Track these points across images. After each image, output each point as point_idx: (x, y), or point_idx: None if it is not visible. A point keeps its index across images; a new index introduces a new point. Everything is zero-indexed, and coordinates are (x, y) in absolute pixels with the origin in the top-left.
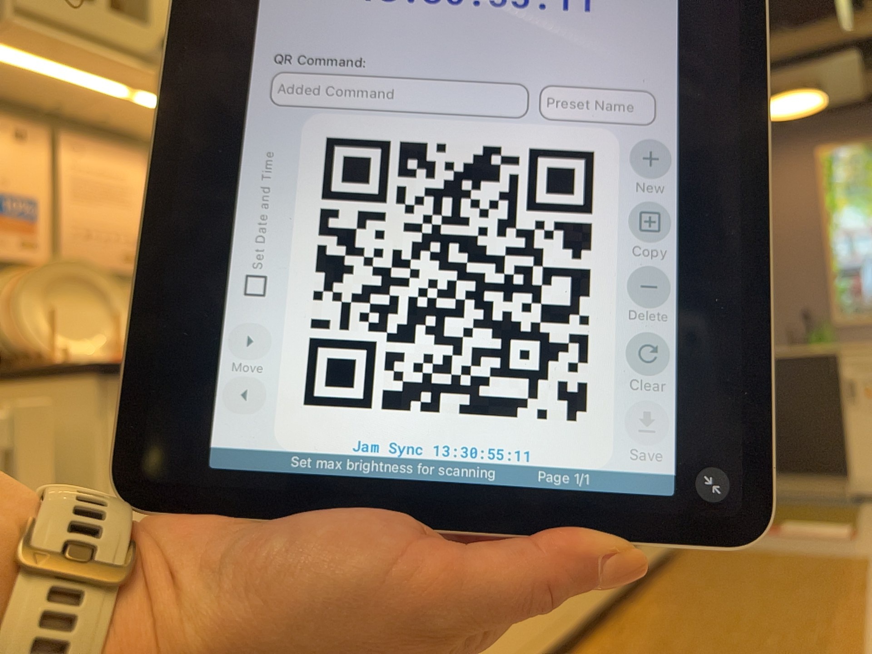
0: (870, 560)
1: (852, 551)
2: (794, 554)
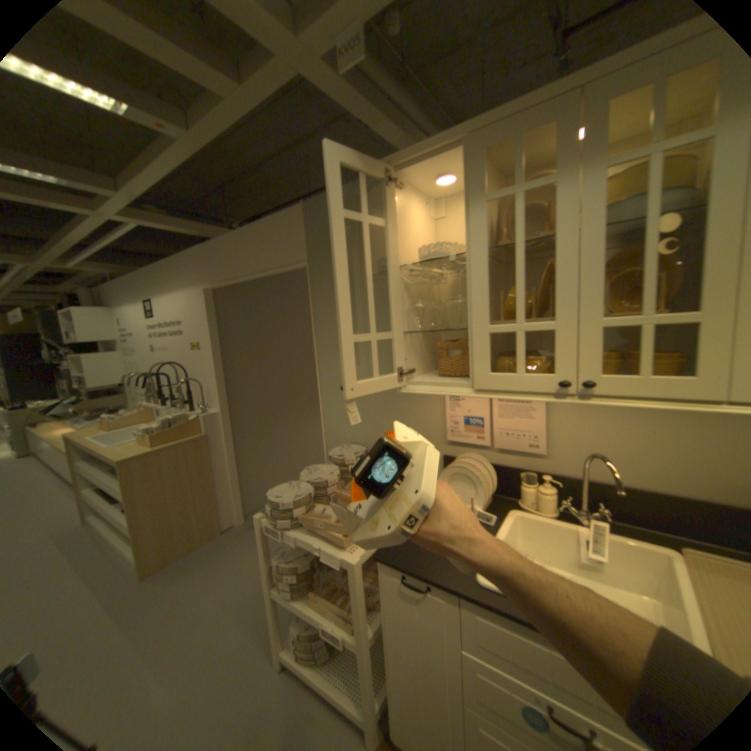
0: None
1: None
2: None
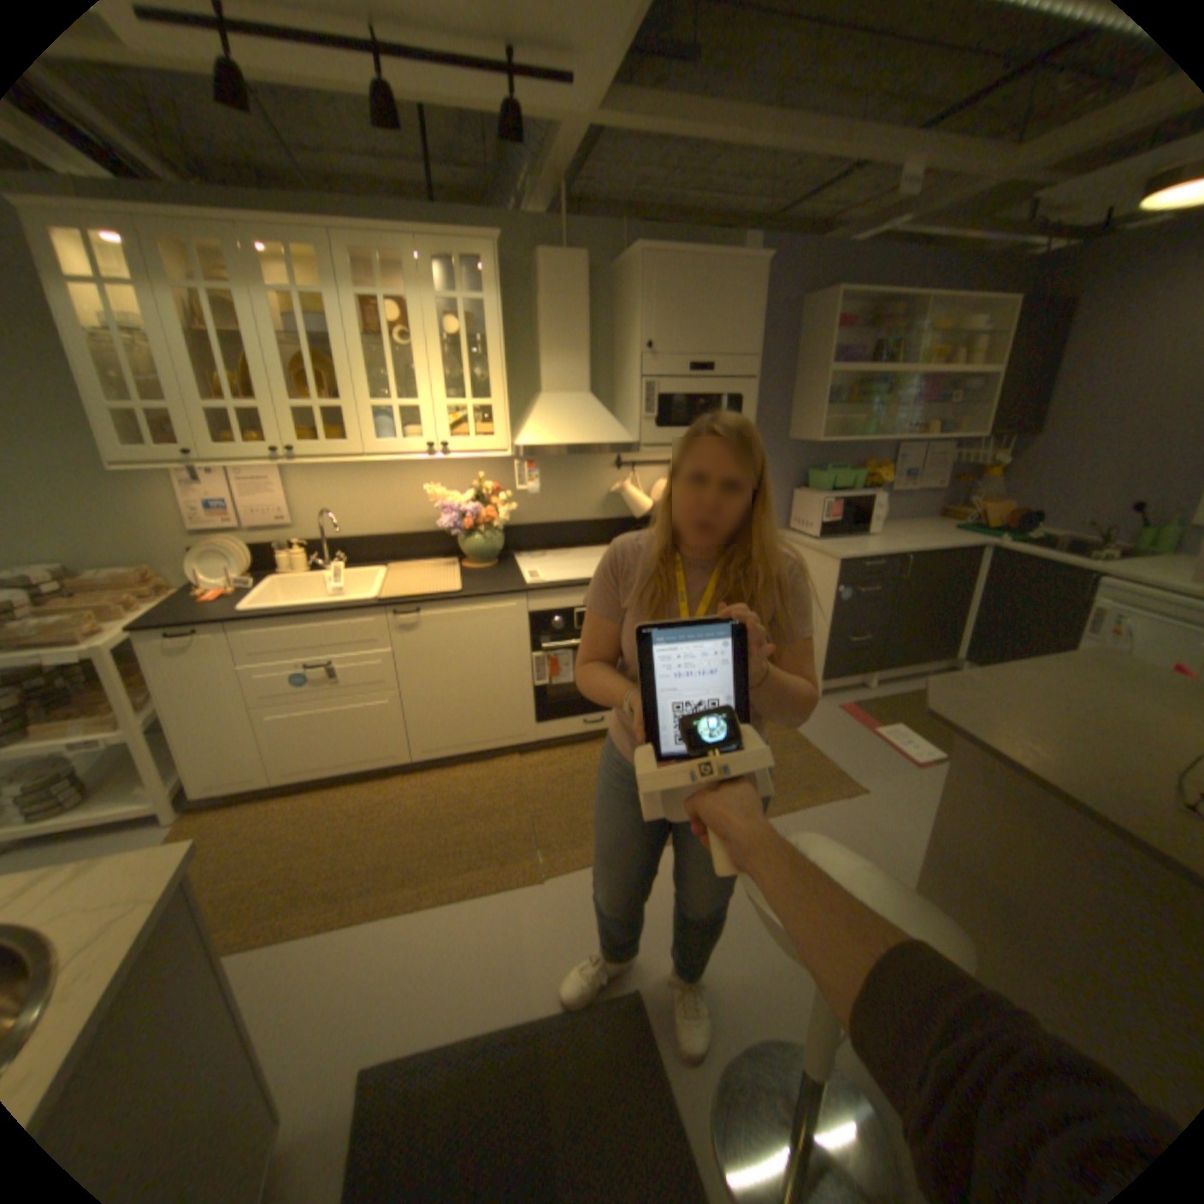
0: (866, 790)
1: (880, 775)
2: (826, 753)
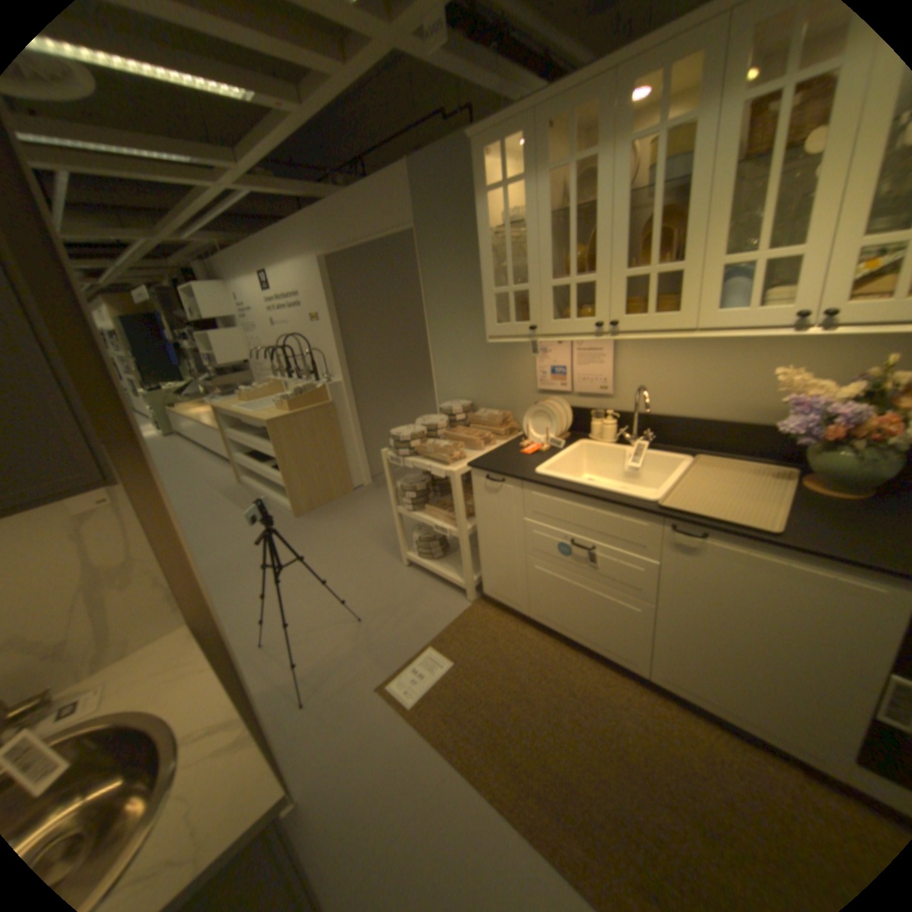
0: None
1: None
2: None
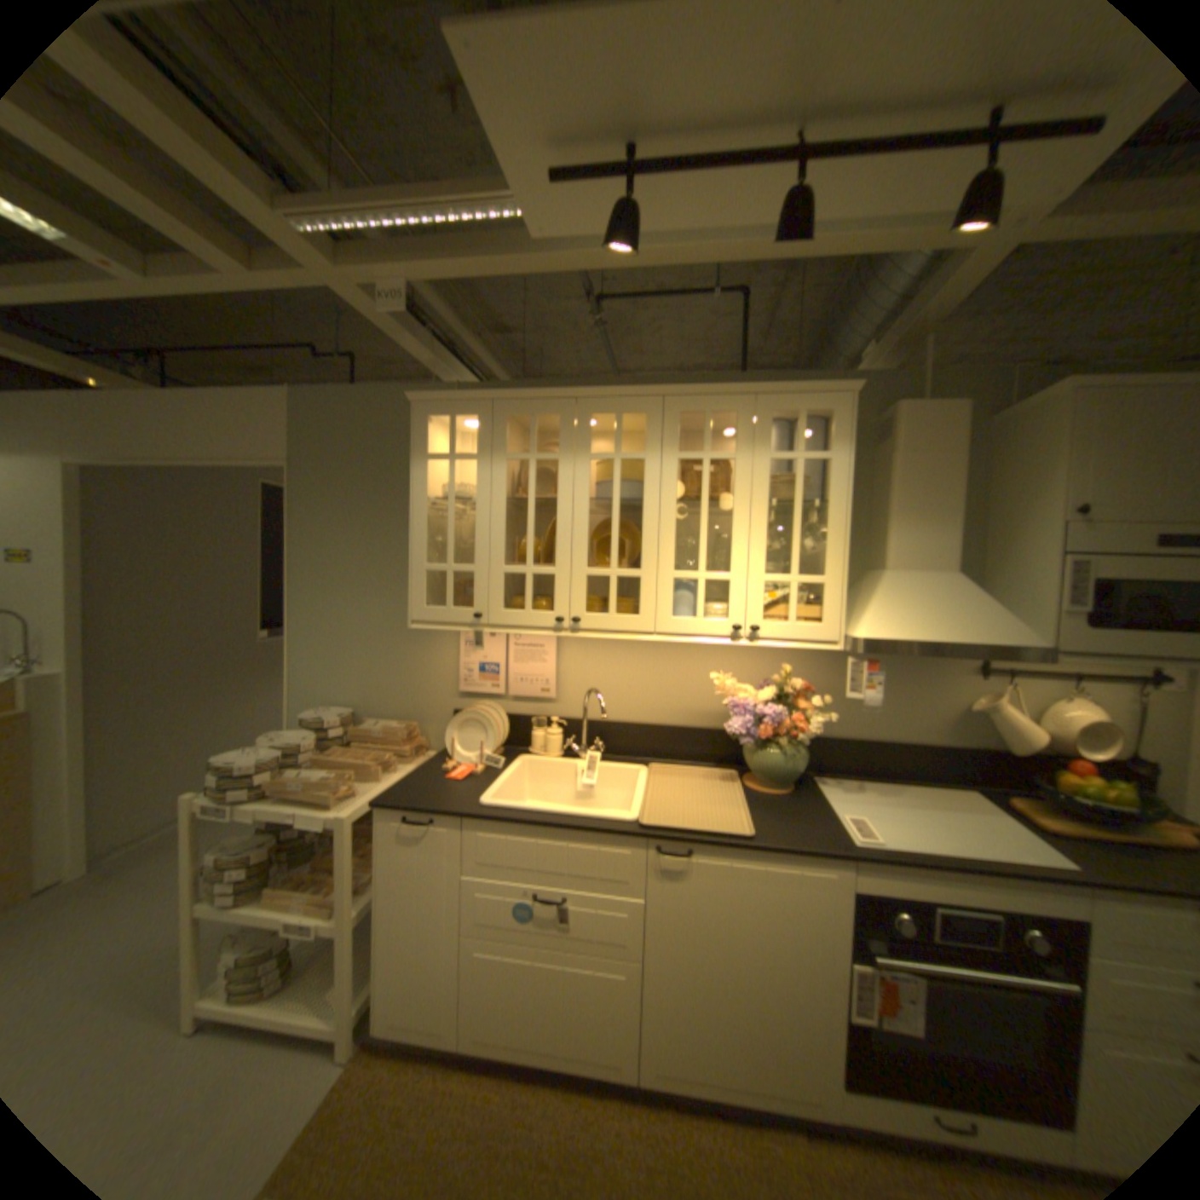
0: None
1: None
2: None
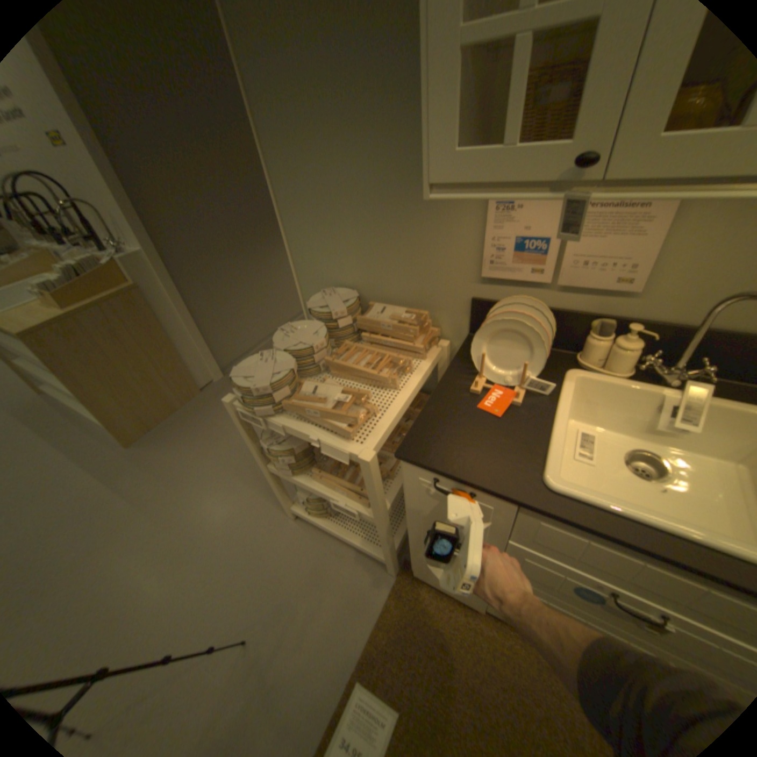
0: None
1: None
2: None
